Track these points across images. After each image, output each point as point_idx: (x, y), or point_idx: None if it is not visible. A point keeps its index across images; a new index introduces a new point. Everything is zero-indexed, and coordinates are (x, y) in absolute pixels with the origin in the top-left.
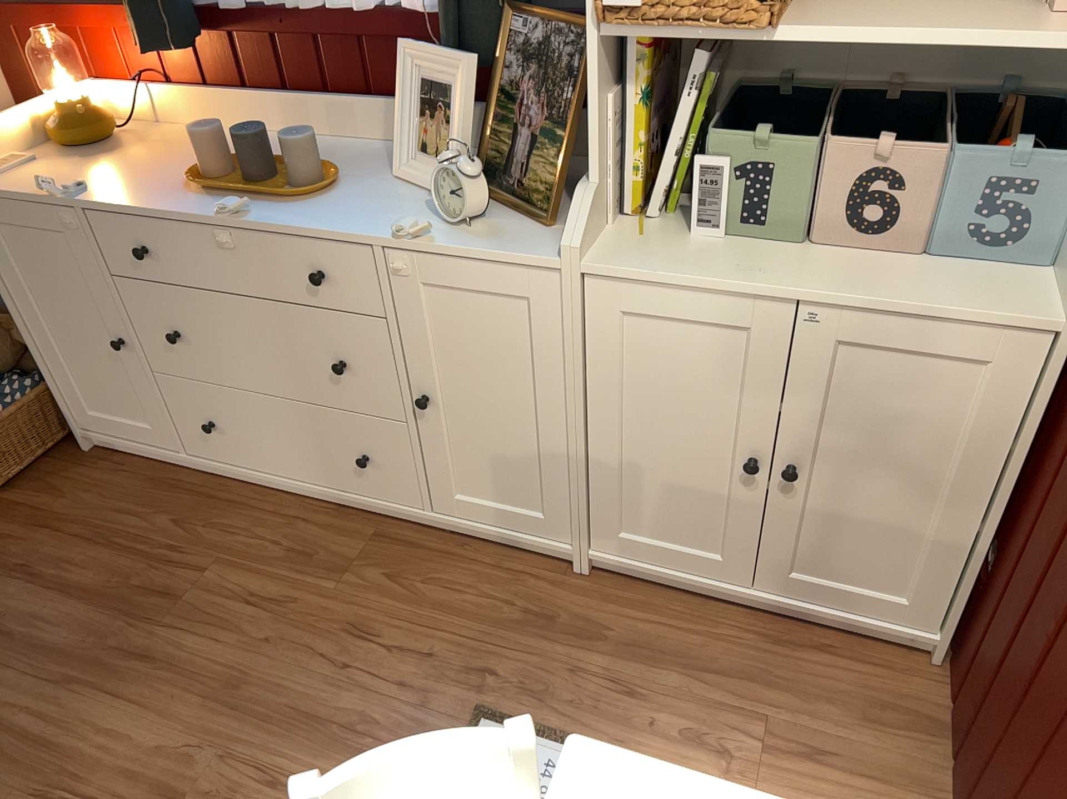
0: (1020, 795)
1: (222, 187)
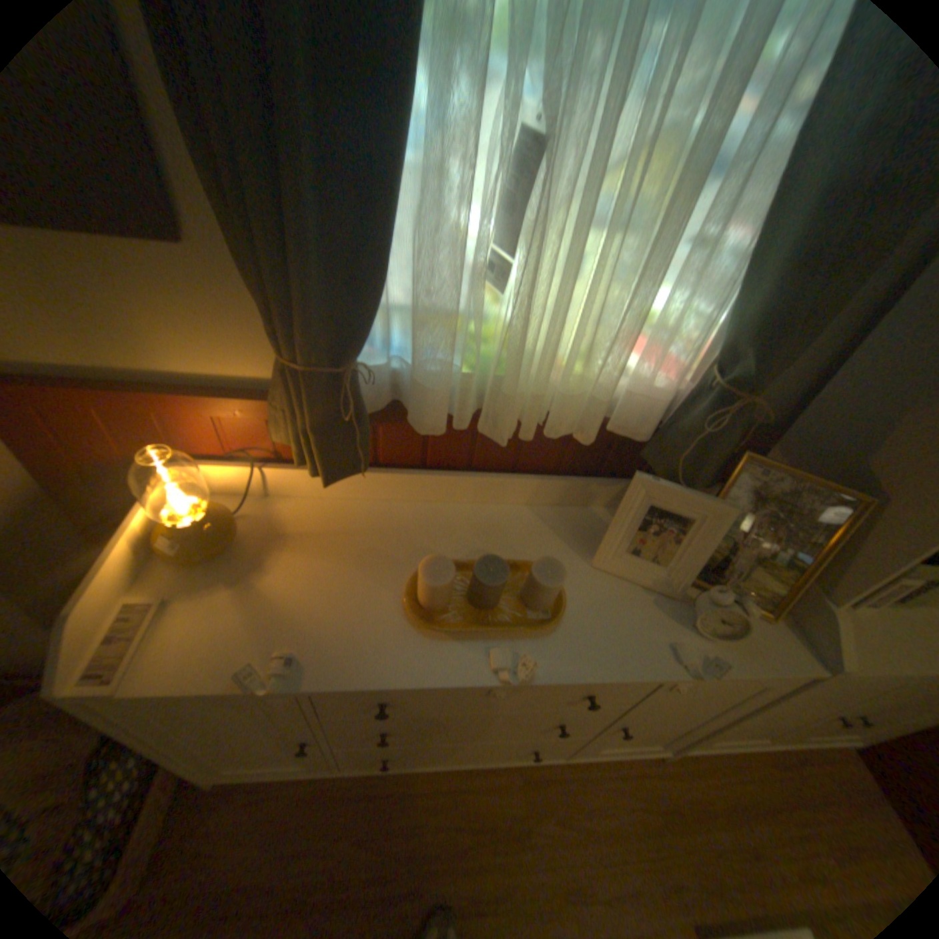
0: None
1: (473, 633)
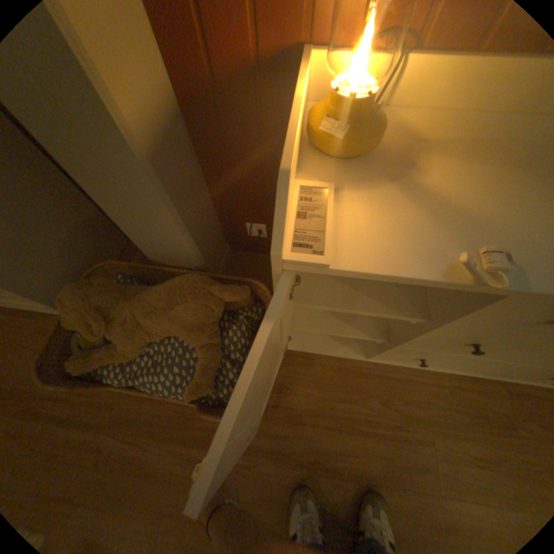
0: None
1: None
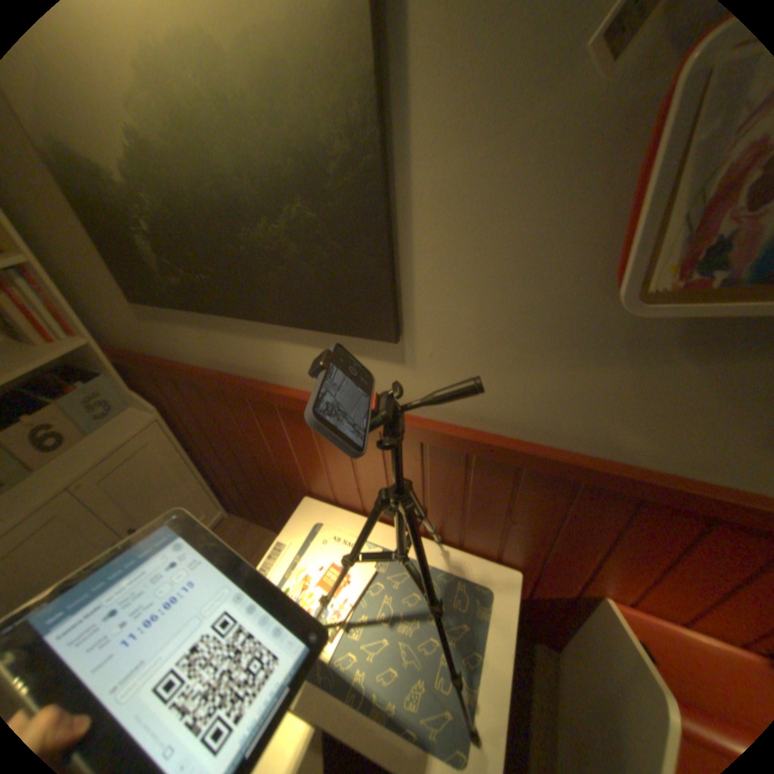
0: (276, 508)
1: None
